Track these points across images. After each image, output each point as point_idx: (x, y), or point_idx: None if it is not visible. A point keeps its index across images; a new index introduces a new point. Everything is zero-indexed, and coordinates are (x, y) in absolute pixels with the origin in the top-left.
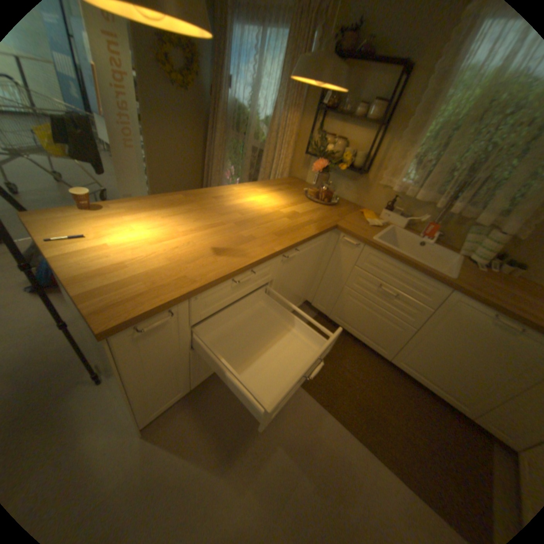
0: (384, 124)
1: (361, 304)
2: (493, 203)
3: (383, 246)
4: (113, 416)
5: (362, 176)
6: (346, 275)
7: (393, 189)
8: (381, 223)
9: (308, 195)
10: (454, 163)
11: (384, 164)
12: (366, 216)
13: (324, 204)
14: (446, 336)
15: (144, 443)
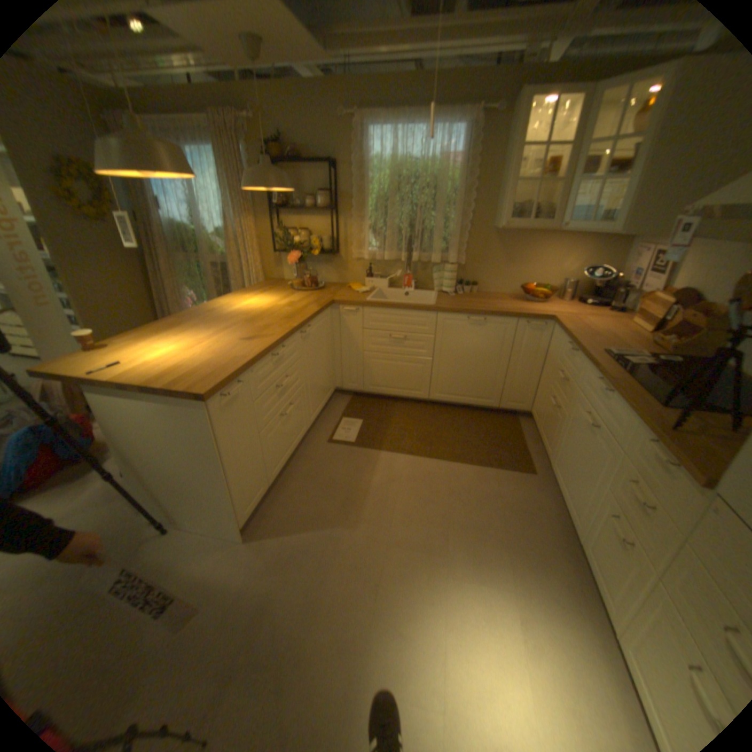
0: (333, 210)
1: (382, 361)
2: (433, 246)
3: (375, 303)
4: (201, 545)
5: (334, 258)
6: (359, 343)
7: (364, 260)
8: (367, 290)
9: (294, 288)
10: (396, 226)
11: (348, 242)
12: (353, 289)
13: (313, 291)
14: (449, 351)
15: (248, 545)
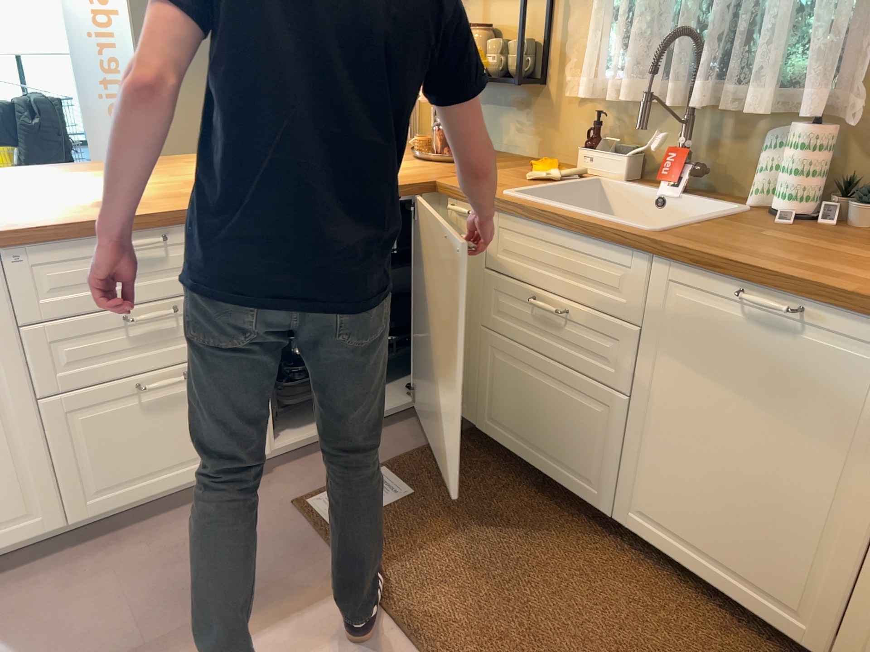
0: None
1: (516, 363)
2: (758, 62)
3: (513, 201)
4: None
5: (535, 95)
6: (477, 299)
7: (594, 103)
8: (558, 174)
9: (412, 151)
10: (664, 6)
11: (566, 55)
12: (535, 169)
13: (444, 161)
14: (677, 391)
15: None
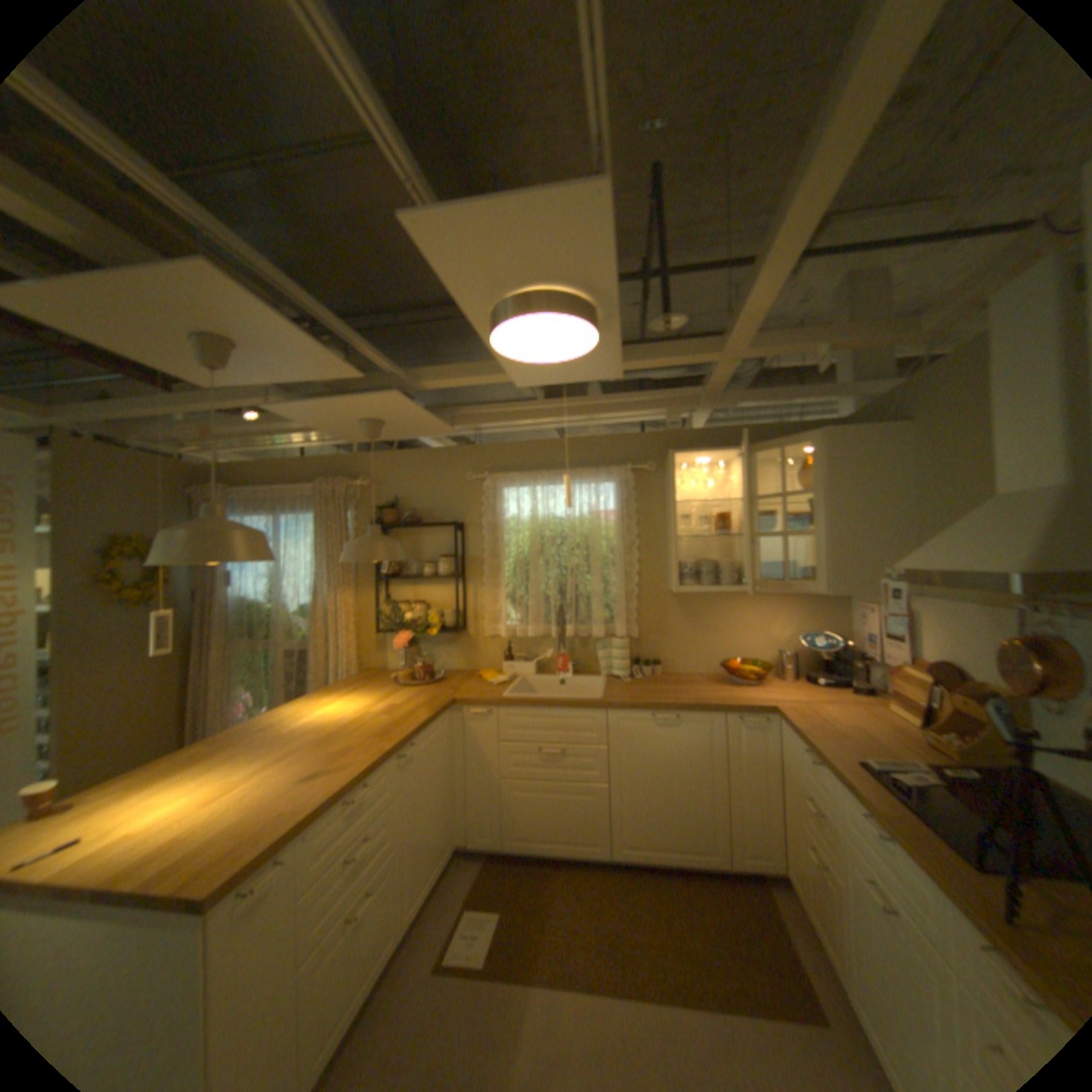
0: (460, 577)
1: (532, 794)
2: (594, 615)
3: (517, 700)
4: None
5: (461, 635)
6: (495, 763)
7: (502, 636)
8: (507, 678)
9: (400, 681)
10: (543, 593)
11: (480, 614)
12: (486, 677)
13: (428, 684)
14: (634, 771)
15: None
